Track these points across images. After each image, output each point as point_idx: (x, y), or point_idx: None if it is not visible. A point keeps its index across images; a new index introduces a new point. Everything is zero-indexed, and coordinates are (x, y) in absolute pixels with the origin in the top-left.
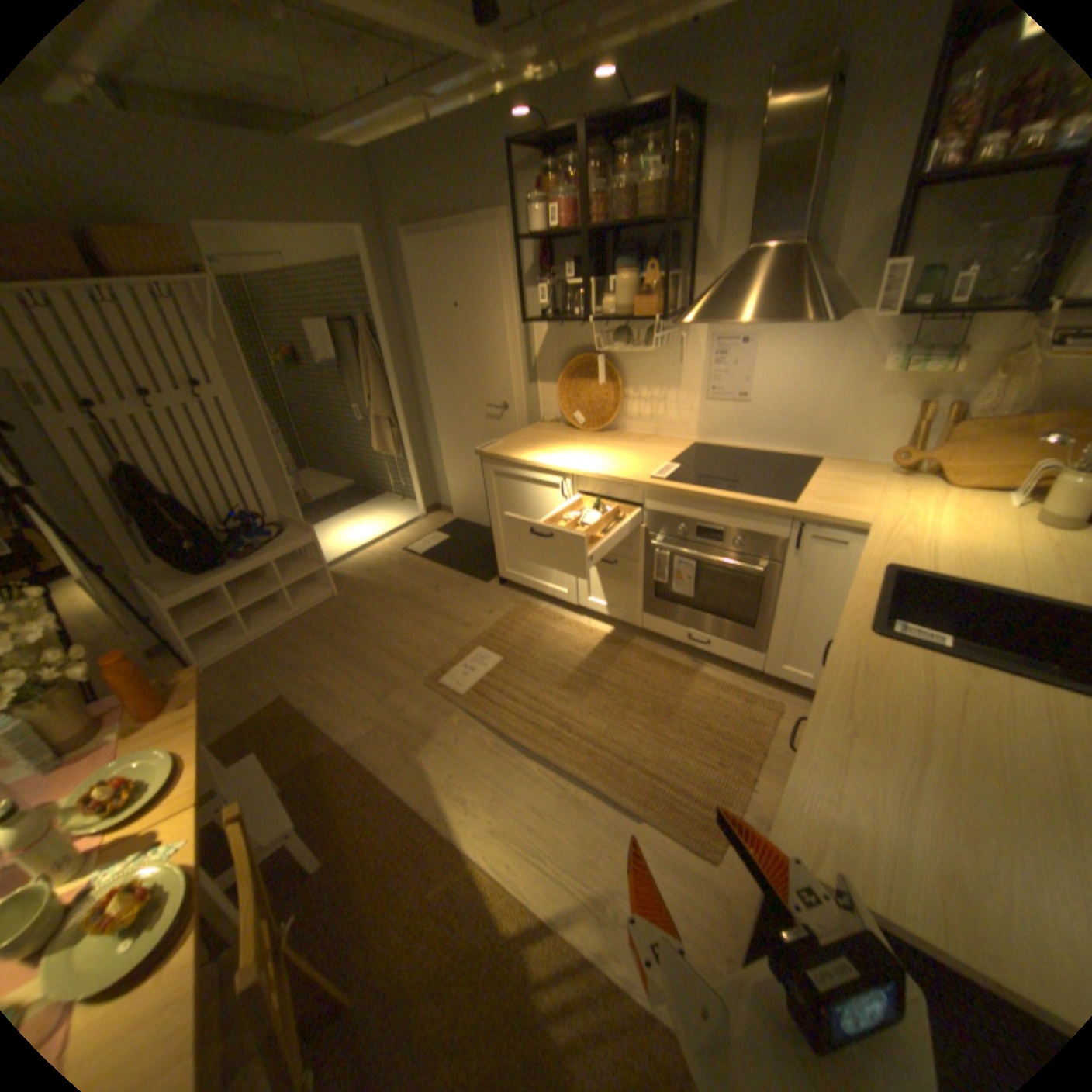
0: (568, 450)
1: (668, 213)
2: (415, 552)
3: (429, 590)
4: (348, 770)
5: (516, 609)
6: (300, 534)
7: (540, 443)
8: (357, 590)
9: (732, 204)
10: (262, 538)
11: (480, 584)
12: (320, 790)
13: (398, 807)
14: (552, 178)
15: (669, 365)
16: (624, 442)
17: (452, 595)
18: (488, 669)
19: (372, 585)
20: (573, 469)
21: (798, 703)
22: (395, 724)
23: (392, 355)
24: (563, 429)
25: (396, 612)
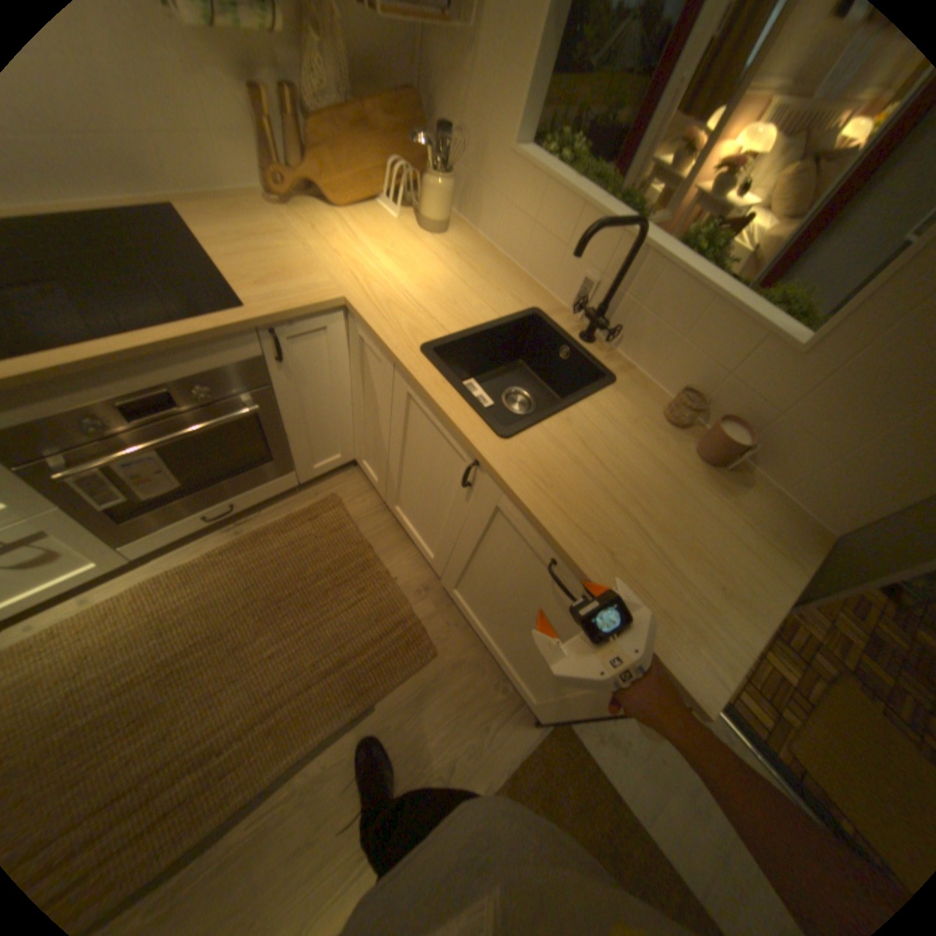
0: None
1: None
2: None
3: None
4: None
5: None
6: None
7: None
8: None
9: None
10: None
11: None
12: None
13: None
14: None
15: None
16: None
17: None
18: None
19: None
20: None
21: (339, 481)
22: None
23: None
24: None
25: None
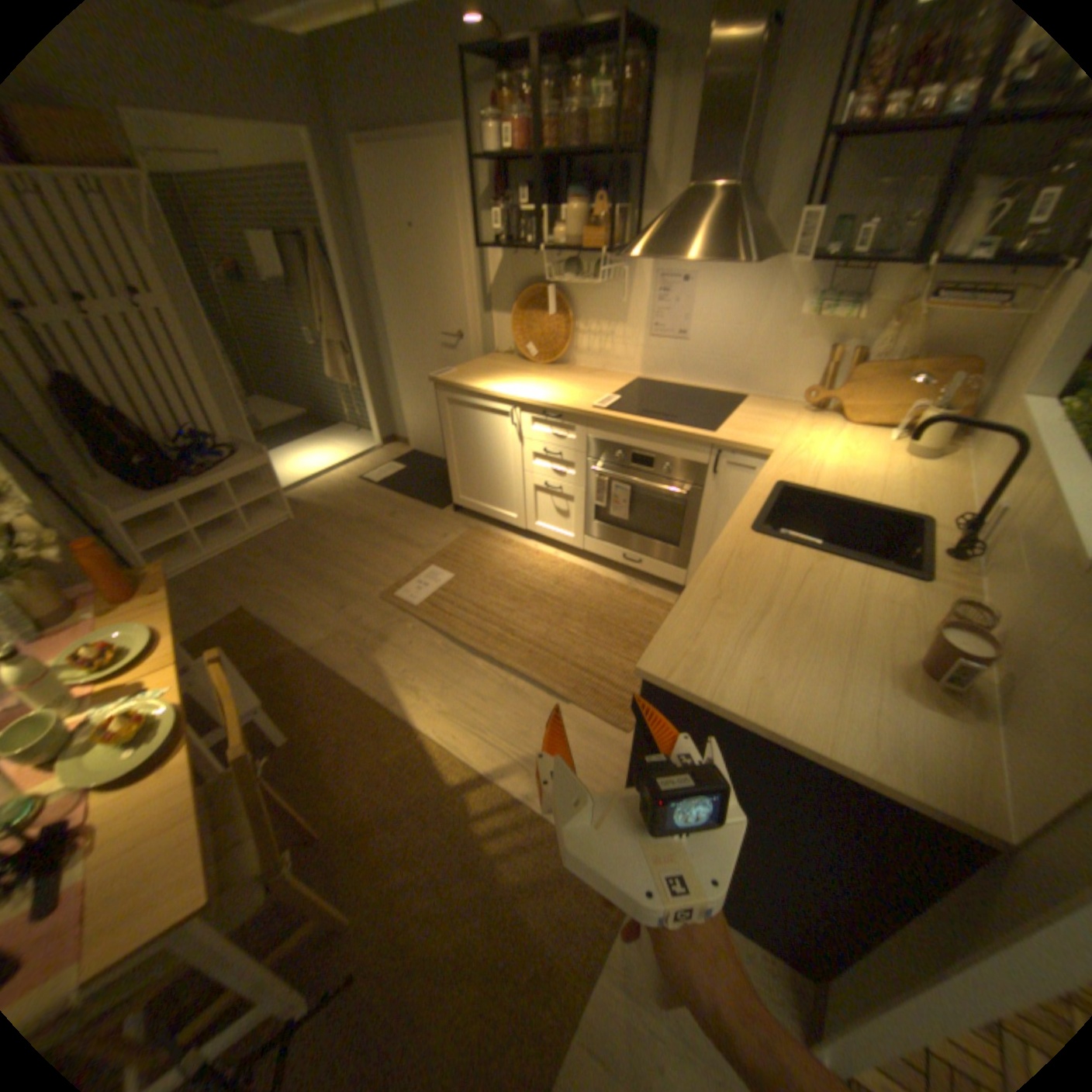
0: (519, 381)
1: (617, 143)
2: (372, 481)
3: (386, 516)
4: (310, 667)
5: (469, 534)
6: (254, 456)
7: (493, 374)
8: (315, 515)
9: (678, 139)
10: (216, 458)
11: (436, 511)
12: (285, 683)
13: (357, 695)
14: (508, 95)
15: (617, 301)
16: (573, 375)
17: (408, 521)
18: (441, 585)
19: (330, 510)
20: (522, 398)
21: None
22: (354, 630)
23: (345, 276)
24: (516, 361)
25: (354, 535)
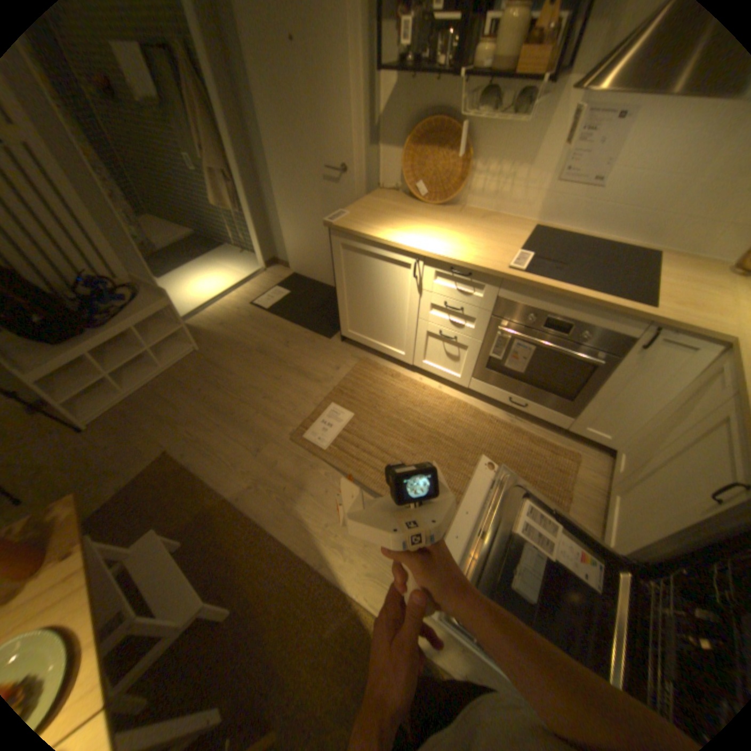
0: (416, 227)
1: None
2: (261, 308)
3: (280, 346)
4: (237, 523)
5: (358, 367)
6: (153, 299)
7: (387, 217)
8: (215, 346)
9: None
10: (115, 302)
11: (324, 340)
12: (216, 544)
13: (286, 557)
14: None
15: (527, 137)
16: (468, 219)
17: (301, 351)
18: (343, 425)
19: (227, 340)
20: (429, 252)
21: (590, 453)
22: (271, 479)
23: (218, 98)
24: (404, 199)
25: (254, 368)
